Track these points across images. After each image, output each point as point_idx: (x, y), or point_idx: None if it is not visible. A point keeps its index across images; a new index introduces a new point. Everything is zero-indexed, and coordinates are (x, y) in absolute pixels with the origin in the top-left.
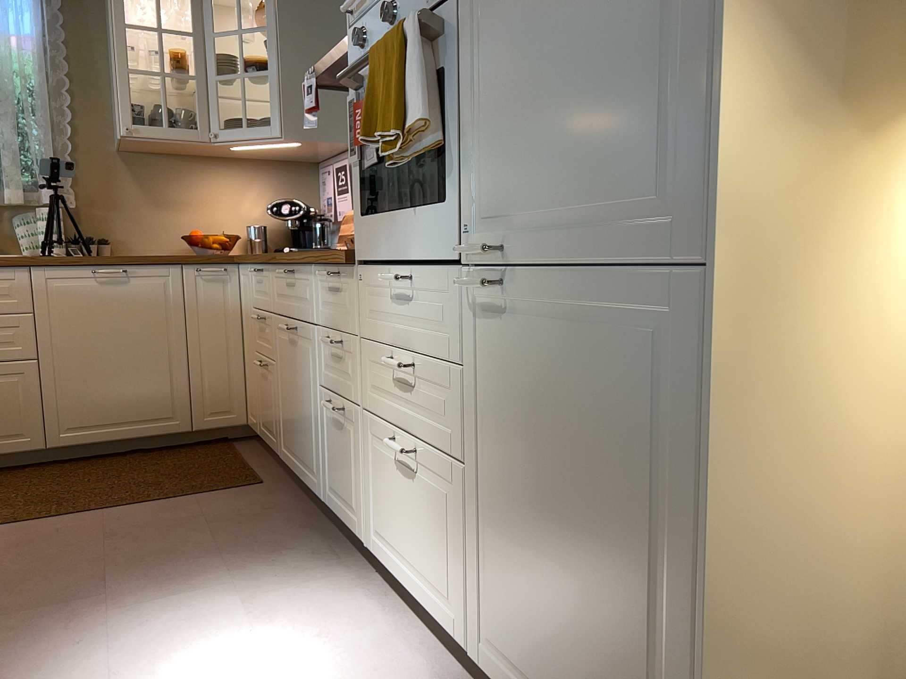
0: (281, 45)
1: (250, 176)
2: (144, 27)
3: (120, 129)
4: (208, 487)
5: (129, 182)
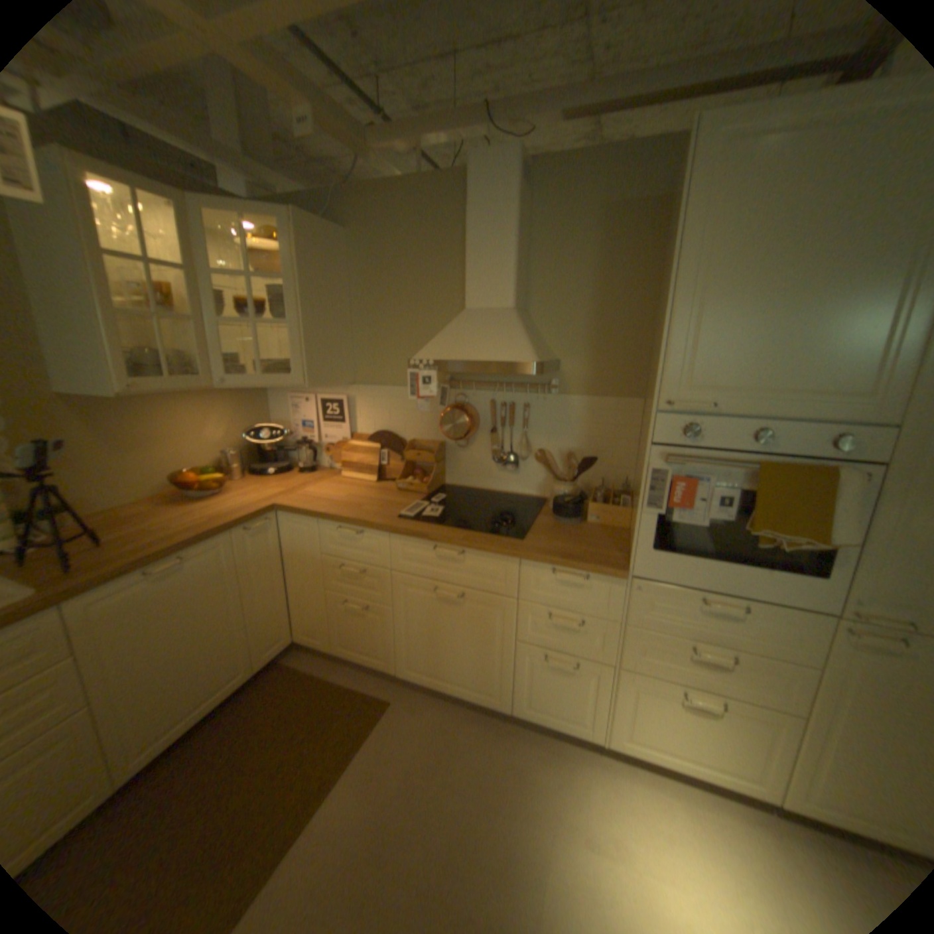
0: (293, 295)
1: (210, 403)
2: (123, 255)
3: (112, 387)
4: (353, 735)
5: (76, 430)
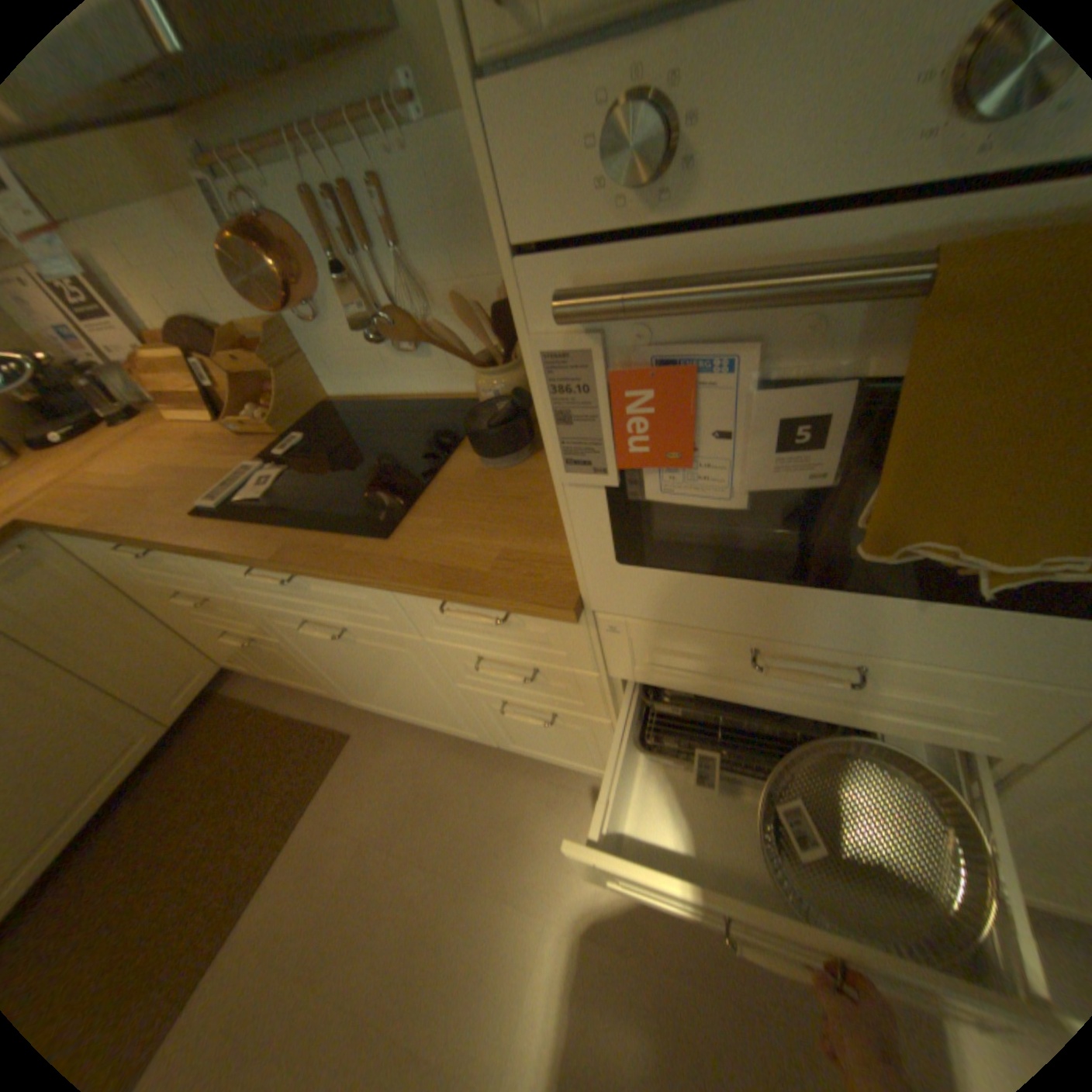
0: None
1: None
2: None
3: None
4: (299, 789)
5: None
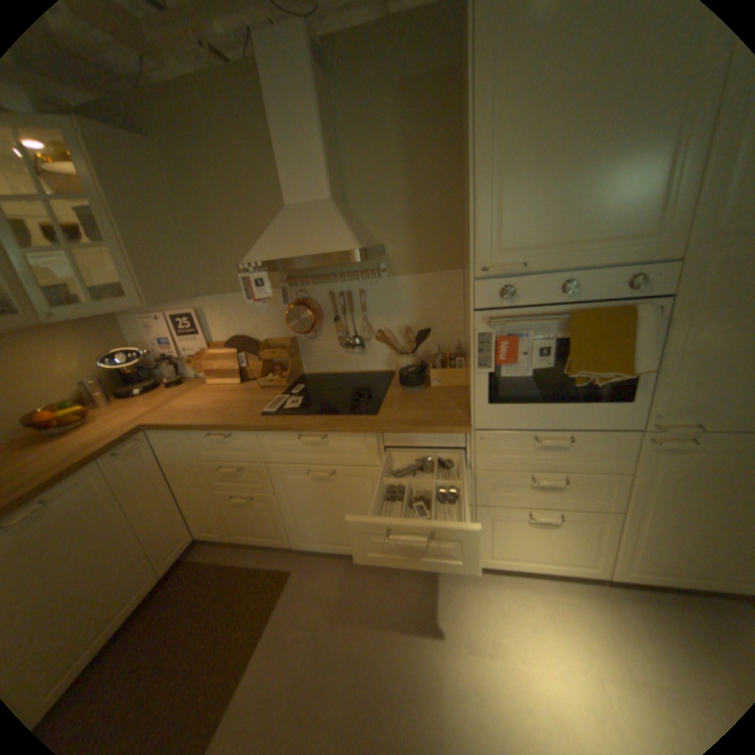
0: (106, 214)
1: (53, 337)
2: None
3: None
4: (262, 608)
5: None
